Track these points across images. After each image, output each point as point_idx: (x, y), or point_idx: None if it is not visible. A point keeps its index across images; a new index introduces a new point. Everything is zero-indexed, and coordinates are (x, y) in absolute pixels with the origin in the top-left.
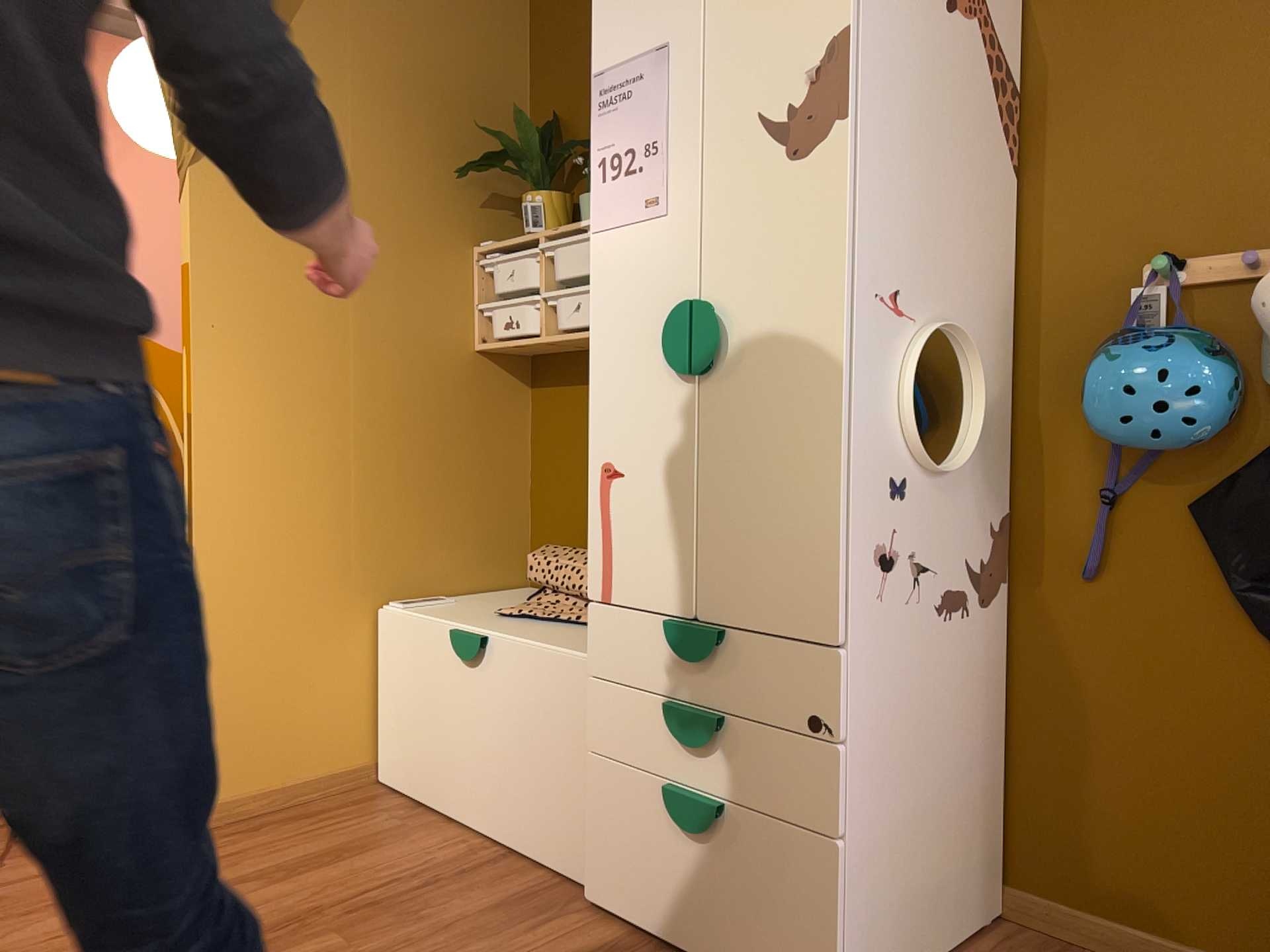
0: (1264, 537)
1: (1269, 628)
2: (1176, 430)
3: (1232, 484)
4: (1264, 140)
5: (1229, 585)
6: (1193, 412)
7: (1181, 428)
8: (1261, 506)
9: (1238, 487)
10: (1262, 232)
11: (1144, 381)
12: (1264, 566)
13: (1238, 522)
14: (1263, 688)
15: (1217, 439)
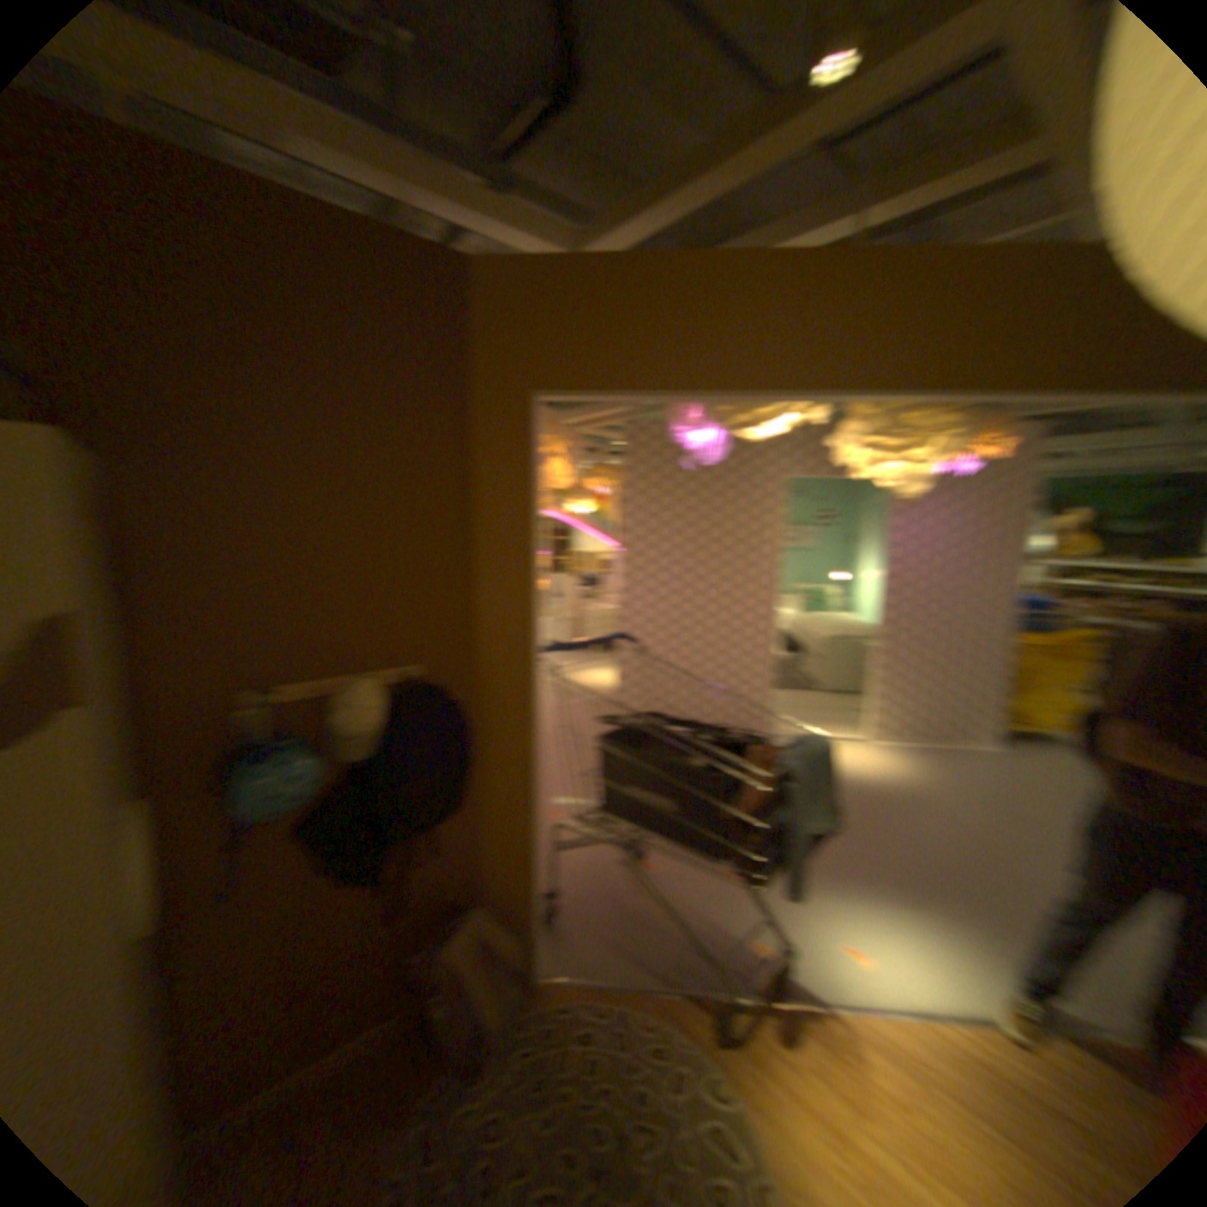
0: (326, 840)
1: (332, 884)
2: (285, 809)
3: (307, 818)
4: (301, 617)
5: (309, 873)
6: (296, 795)
7: (288, 806)
8: (325, 826)
9: (311, 820)
10: (305, 670)
11: (270, 792)
12: (326, 854)
13: (312, 838)
14: (326, 912)
15: (300, 799)
